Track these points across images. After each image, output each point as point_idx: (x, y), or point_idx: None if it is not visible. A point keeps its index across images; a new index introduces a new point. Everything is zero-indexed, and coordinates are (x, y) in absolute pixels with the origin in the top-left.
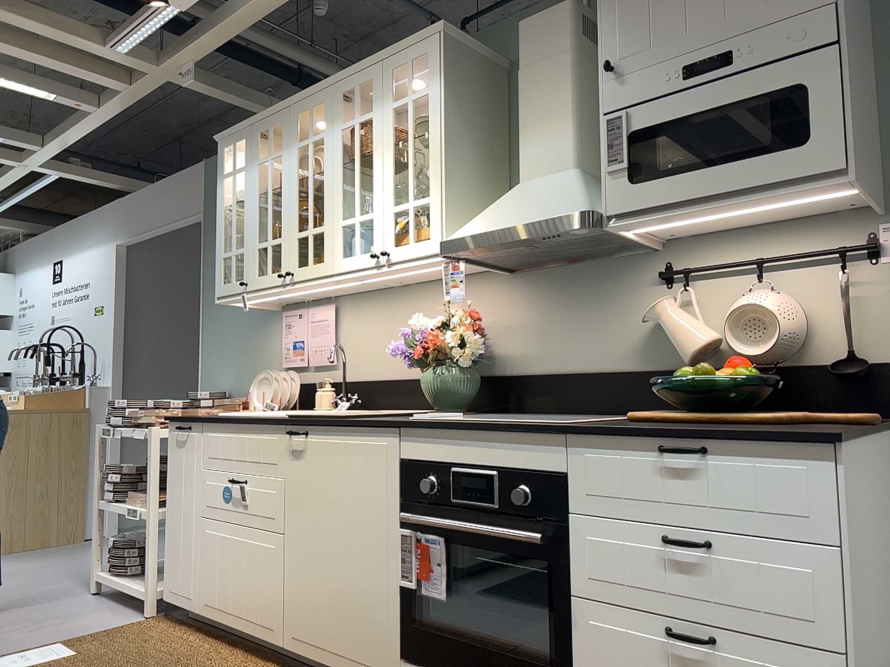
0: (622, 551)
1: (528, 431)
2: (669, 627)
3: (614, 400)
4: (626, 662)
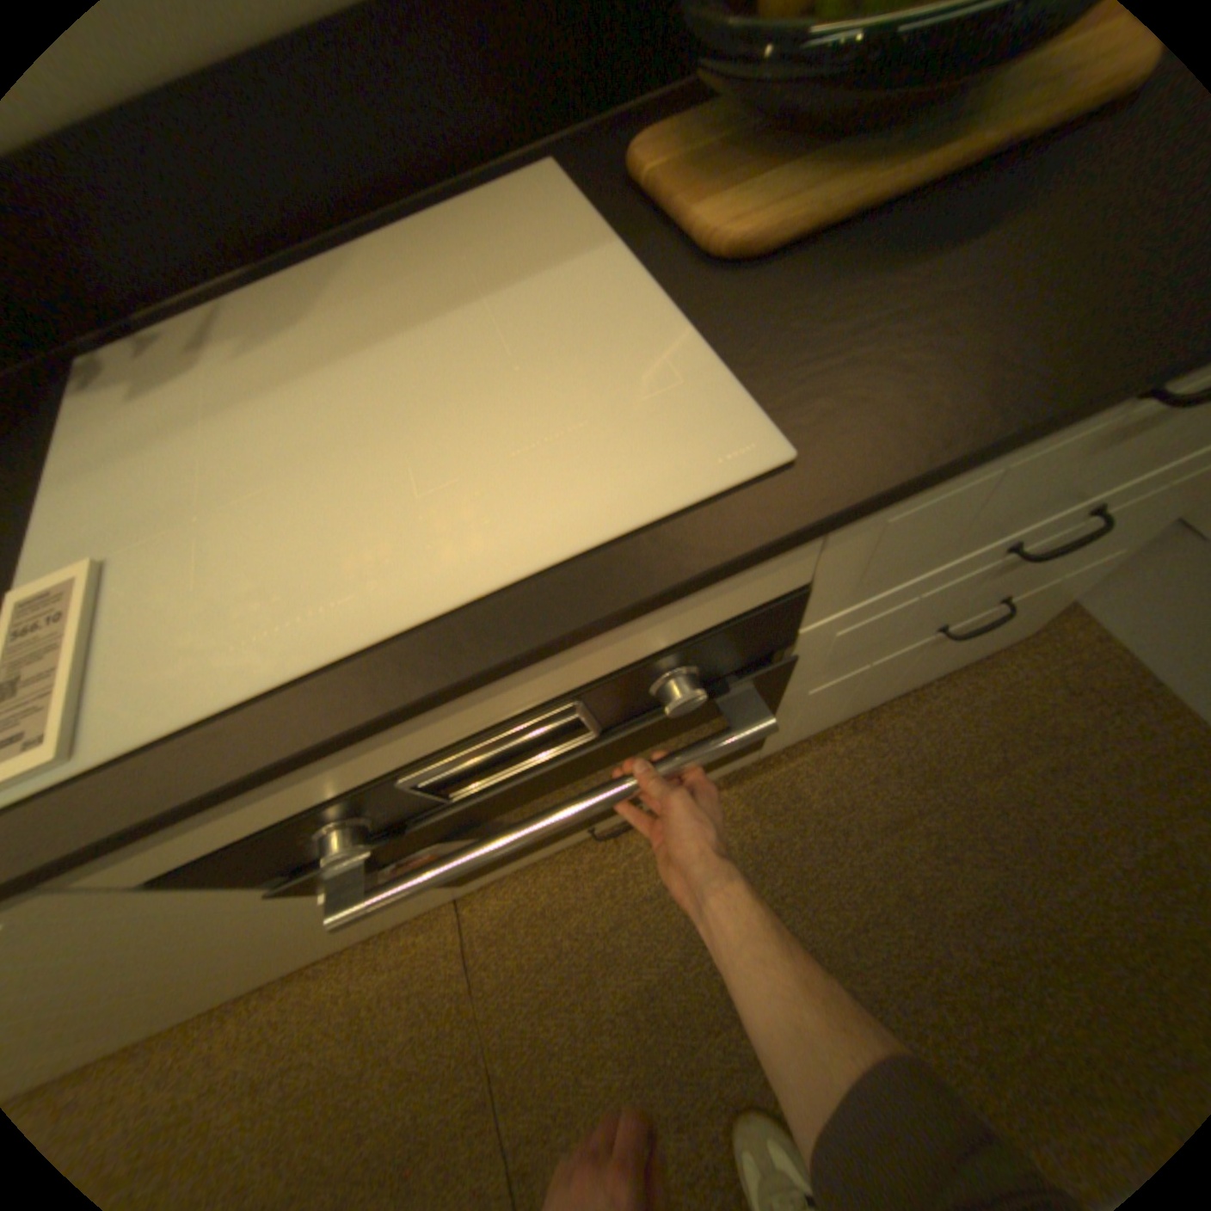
0: (910, 607)
1: (702, 584)
2: (945, 625)
3: (386, 142)
4: (858, 683)
